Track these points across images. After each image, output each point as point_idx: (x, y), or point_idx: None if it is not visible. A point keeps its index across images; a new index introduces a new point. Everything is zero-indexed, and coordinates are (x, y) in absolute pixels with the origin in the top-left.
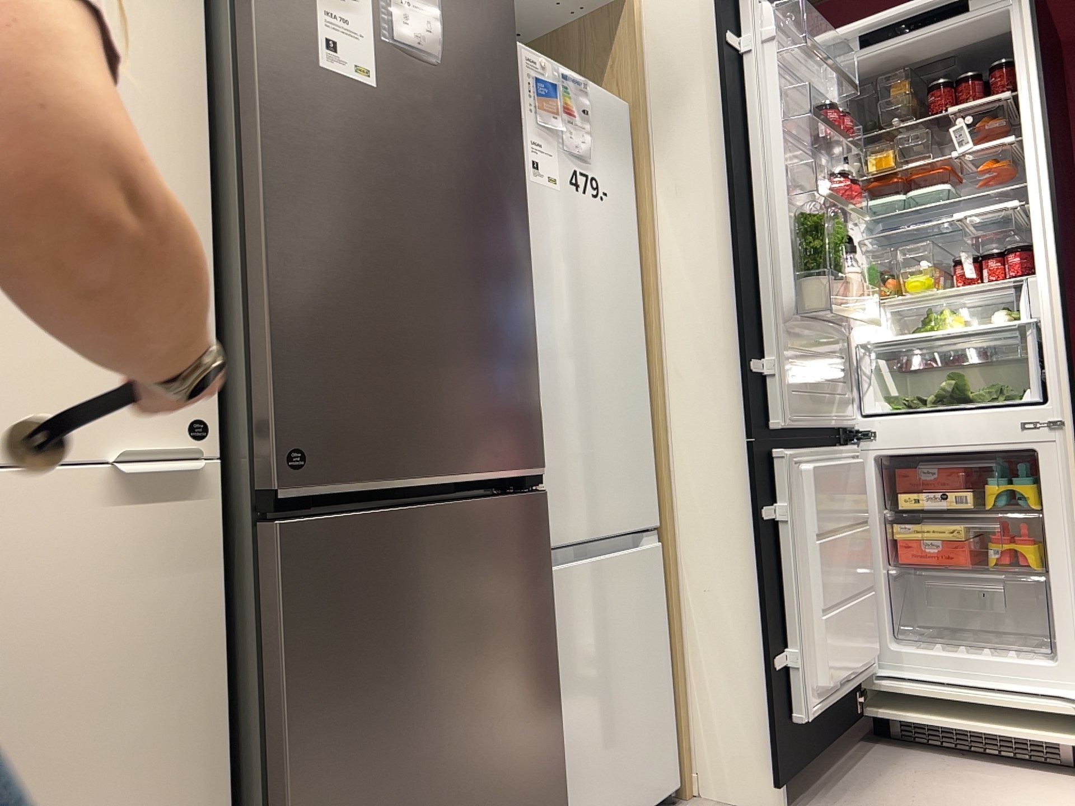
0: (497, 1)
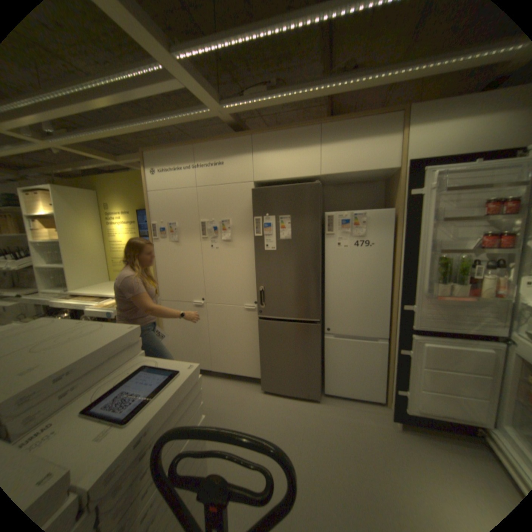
0: (312, 216)
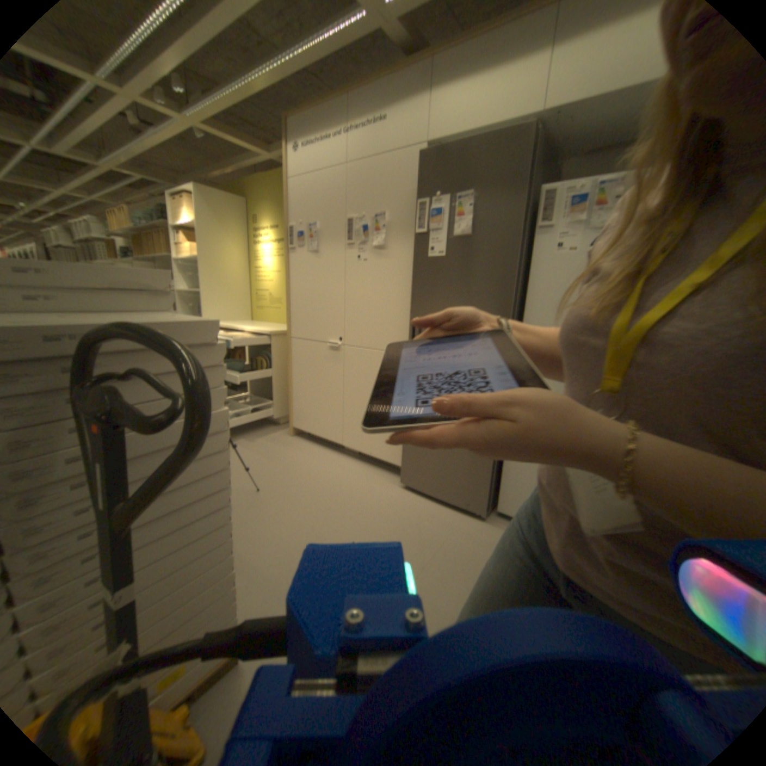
0: (514, 188)
